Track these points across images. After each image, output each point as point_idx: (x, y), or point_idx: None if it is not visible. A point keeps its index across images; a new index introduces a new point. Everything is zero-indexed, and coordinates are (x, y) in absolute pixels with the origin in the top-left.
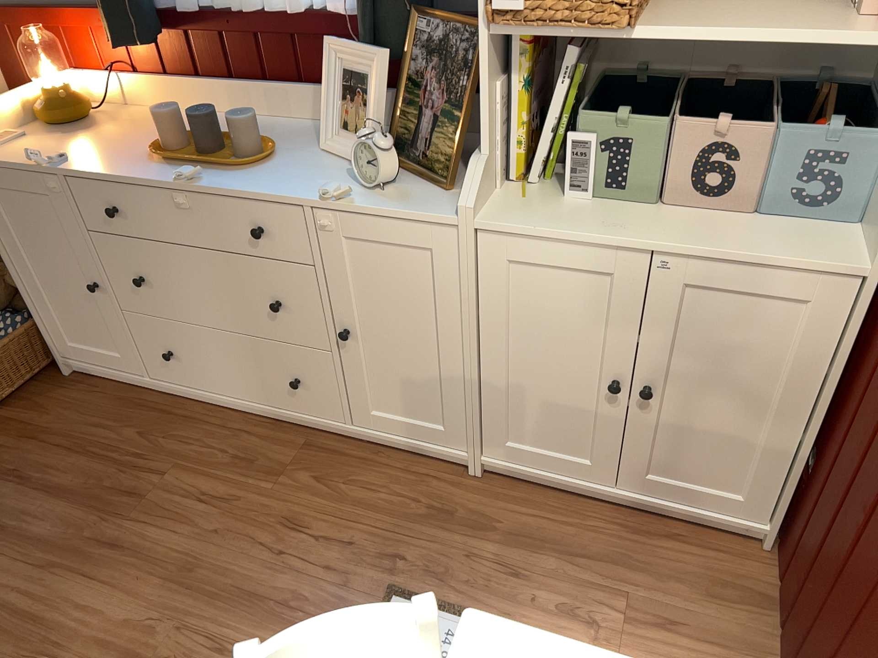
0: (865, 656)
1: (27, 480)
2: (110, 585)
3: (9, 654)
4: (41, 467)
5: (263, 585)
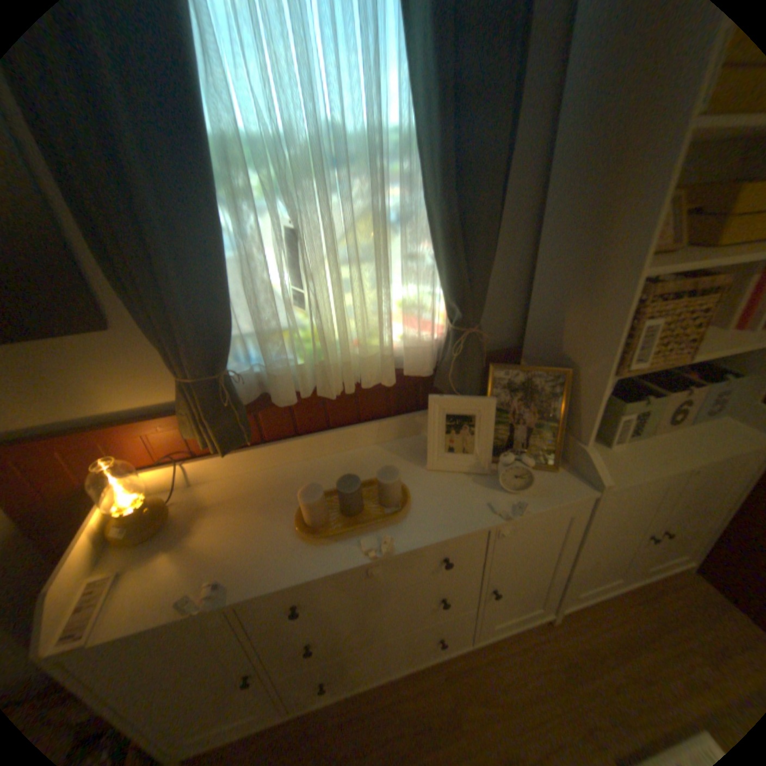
0: None
1: None
2: None
3: None
4: None
5: None
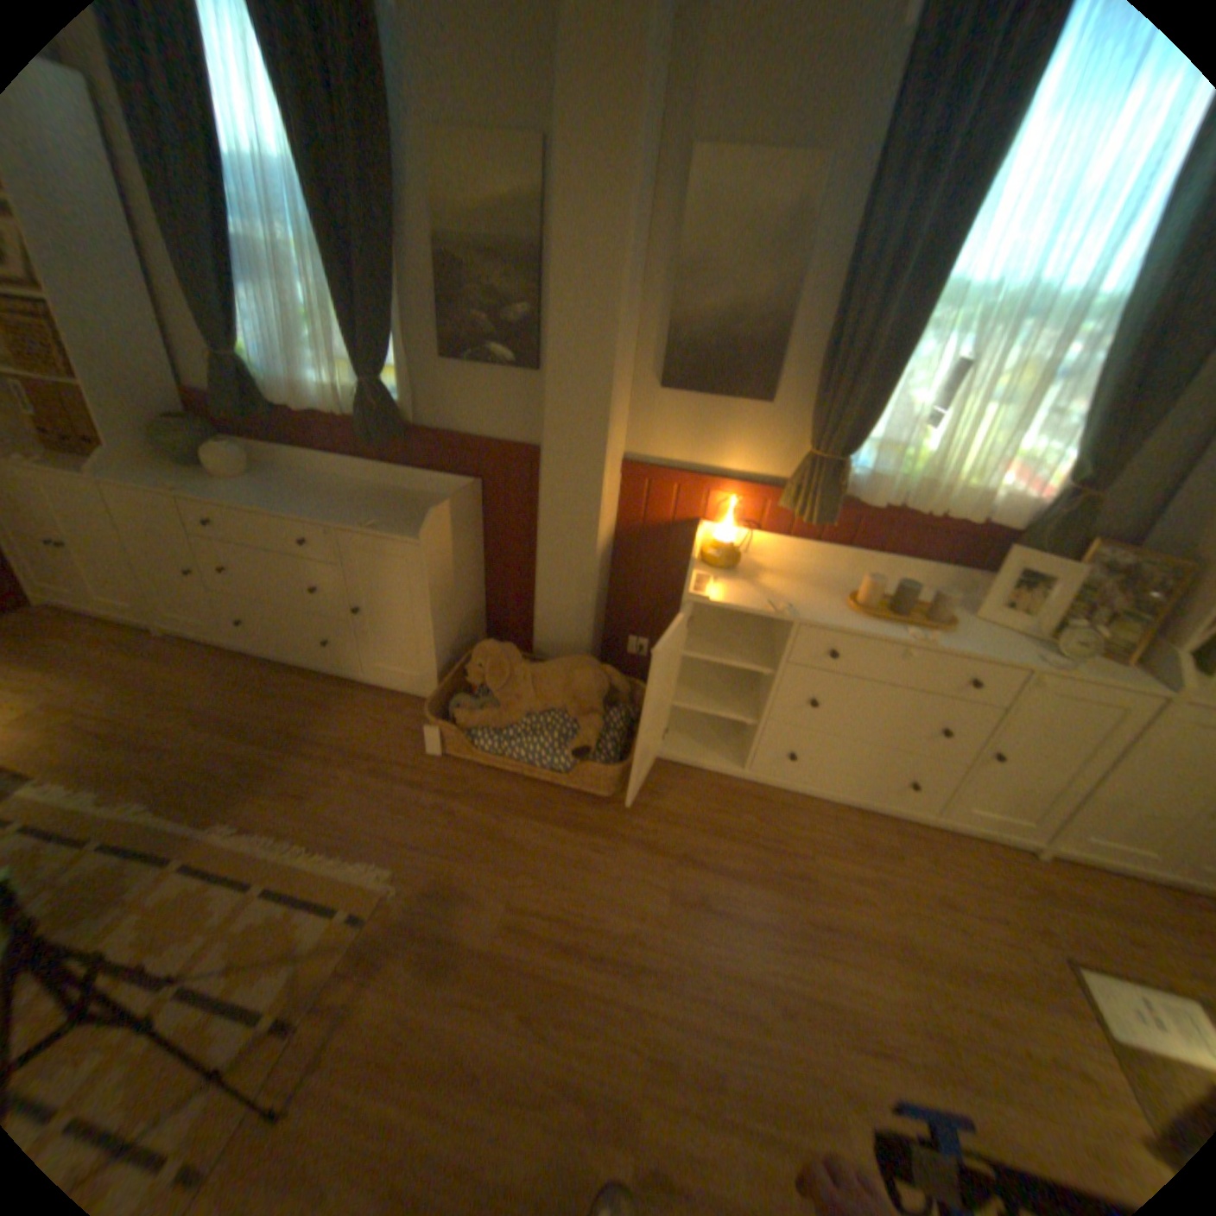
0: None
1: (699, 870)
2: (858, 974)
3: (835, 1052)
4: (699, 856)
5: (977, 968)
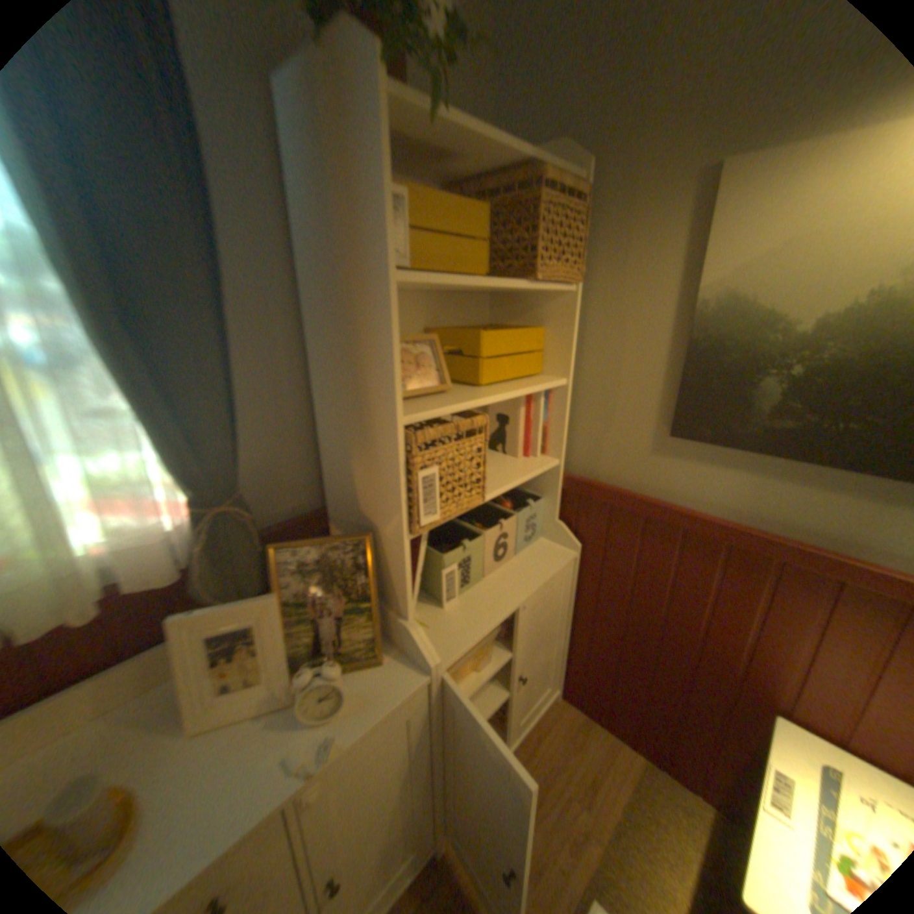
0: (723, 697)
1: None
2: None
3: None
4: None
5: None
